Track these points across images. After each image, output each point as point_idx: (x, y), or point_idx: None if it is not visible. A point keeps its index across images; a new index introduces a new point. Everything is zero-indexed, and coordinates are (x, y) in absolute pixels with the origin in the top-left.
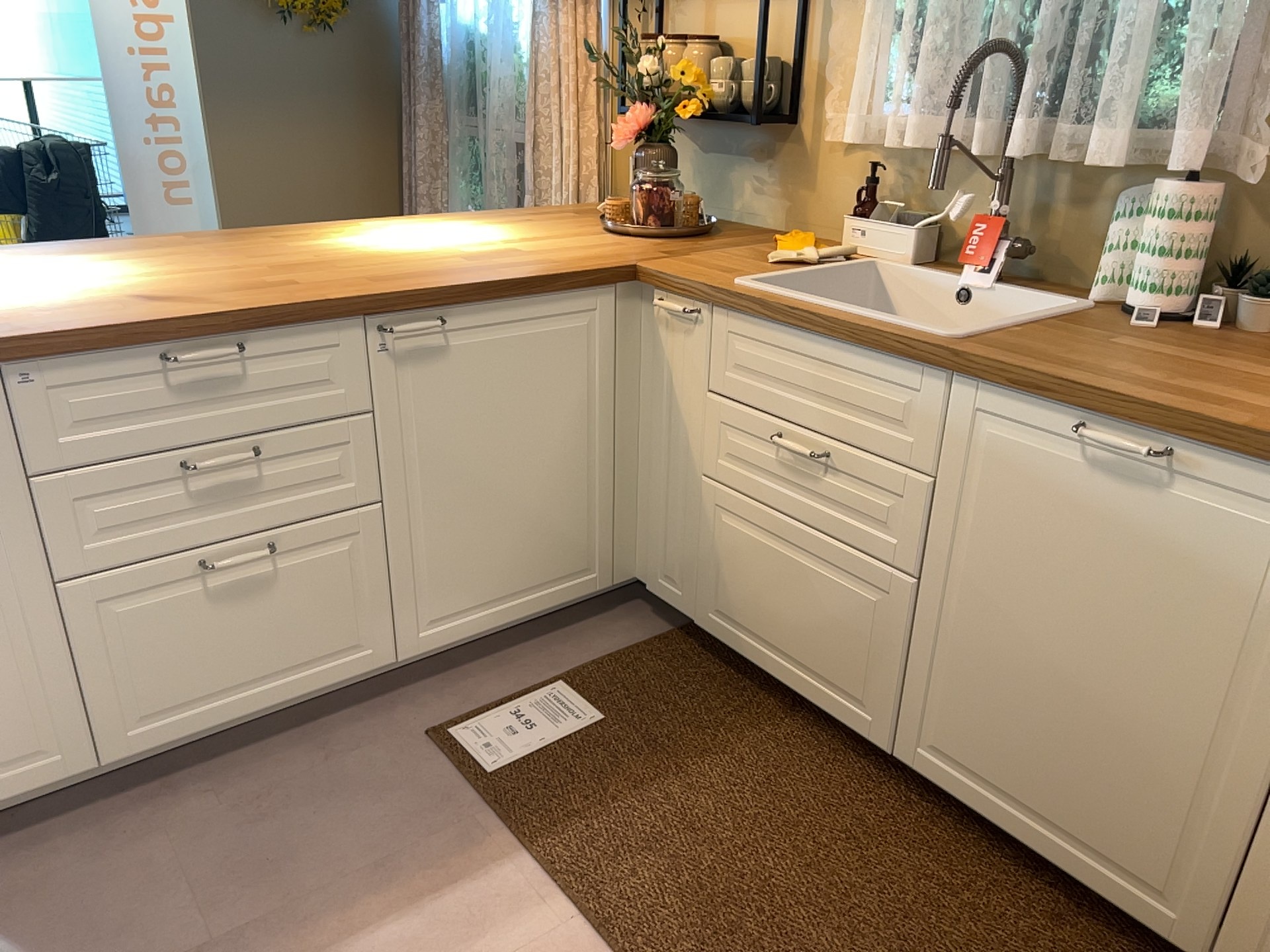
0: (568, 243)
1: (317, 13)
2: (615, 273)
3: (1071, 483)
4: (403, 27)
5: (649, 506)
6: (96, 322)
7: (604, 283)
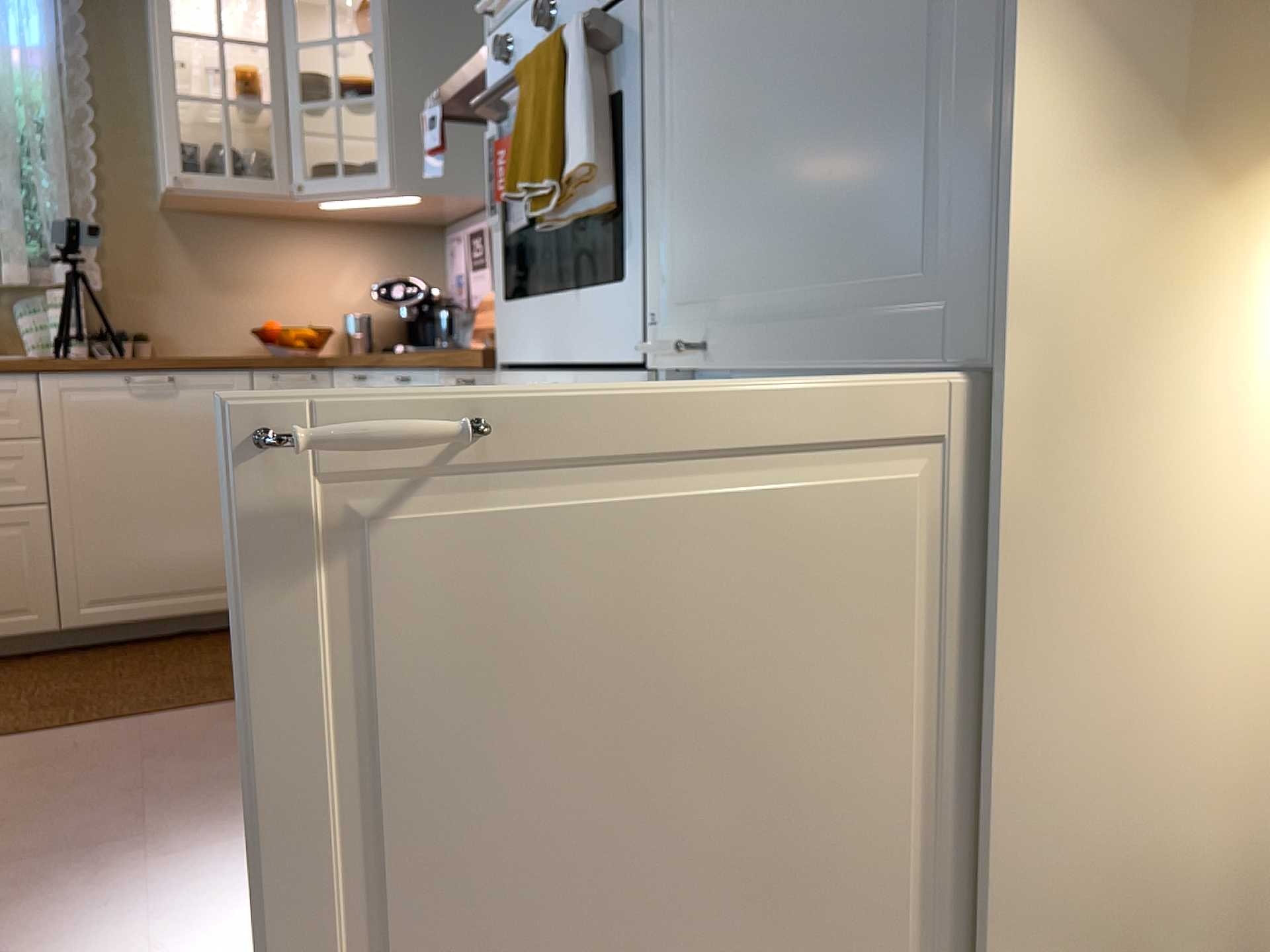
0: None
1: None
2: None
3: (128, 409)
4: None
5: None
6: None
7: None
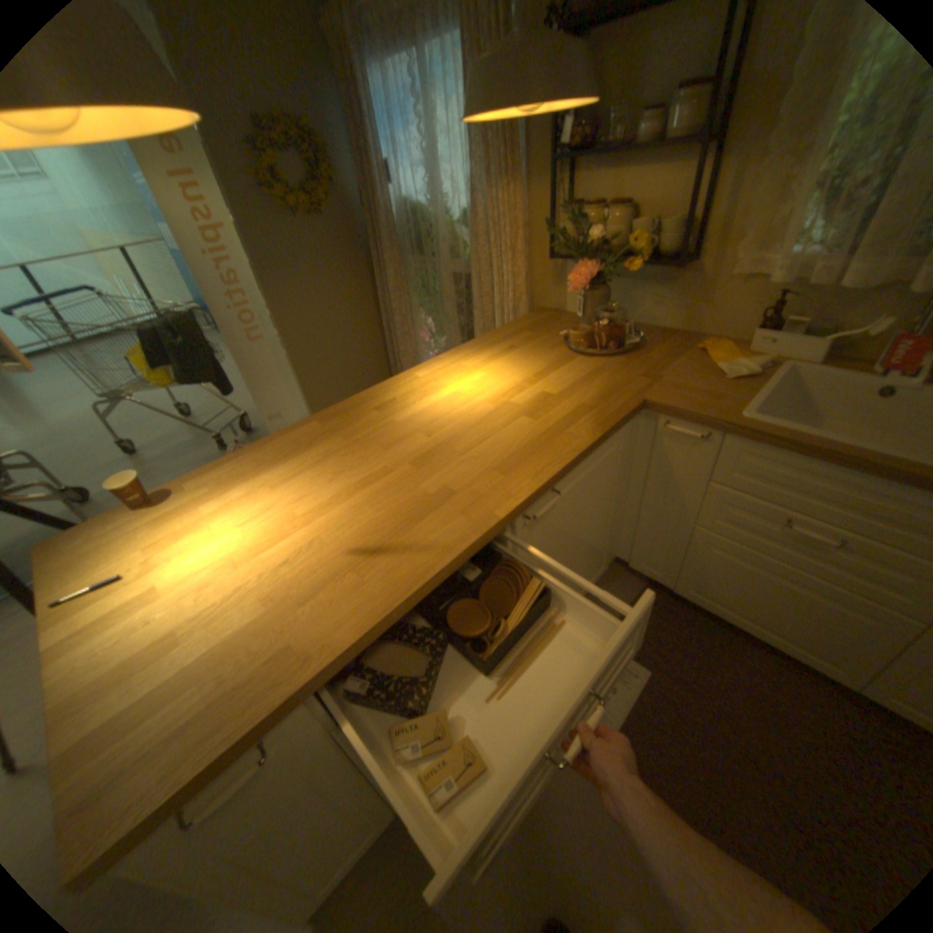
0: (568, 374)
1: (307, 202)
2: (637, 410)
3: None
4: (363, 202)
5: (634, 527)
6: (354, 621)
7: (631, 419)
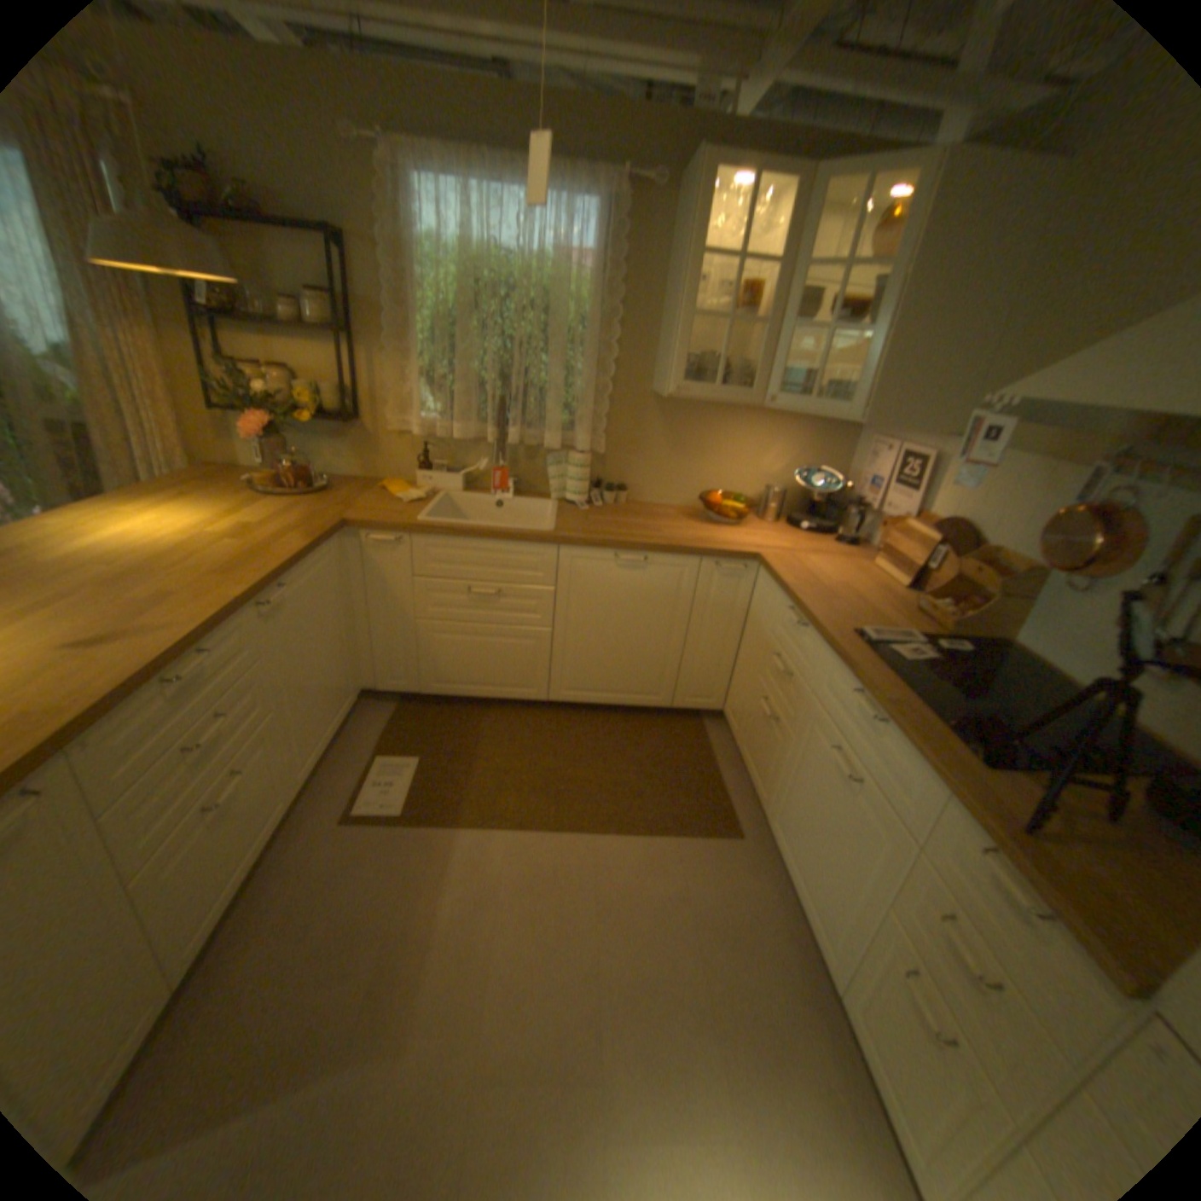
0: (264, 510)
1: None
2: (339, 527)
3: (613, 575)
4: None
5: (369, 647)
6: (106, 678)
7: (336, 534)
